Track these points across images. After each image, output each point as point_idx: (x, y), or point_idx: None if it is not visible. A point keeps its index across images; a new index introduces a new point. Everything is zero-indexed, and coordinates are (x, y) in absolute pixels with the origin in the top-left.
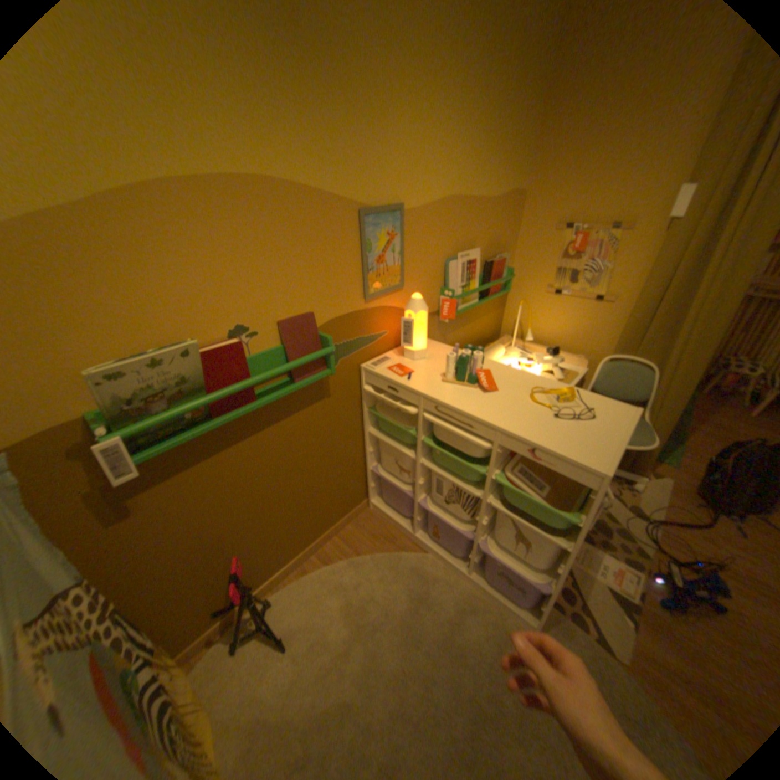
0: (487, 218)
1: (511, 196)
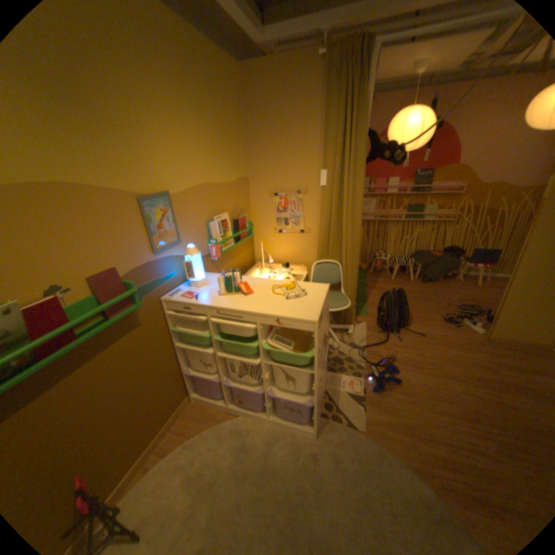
0: (227, 195)
1: (239, 181)
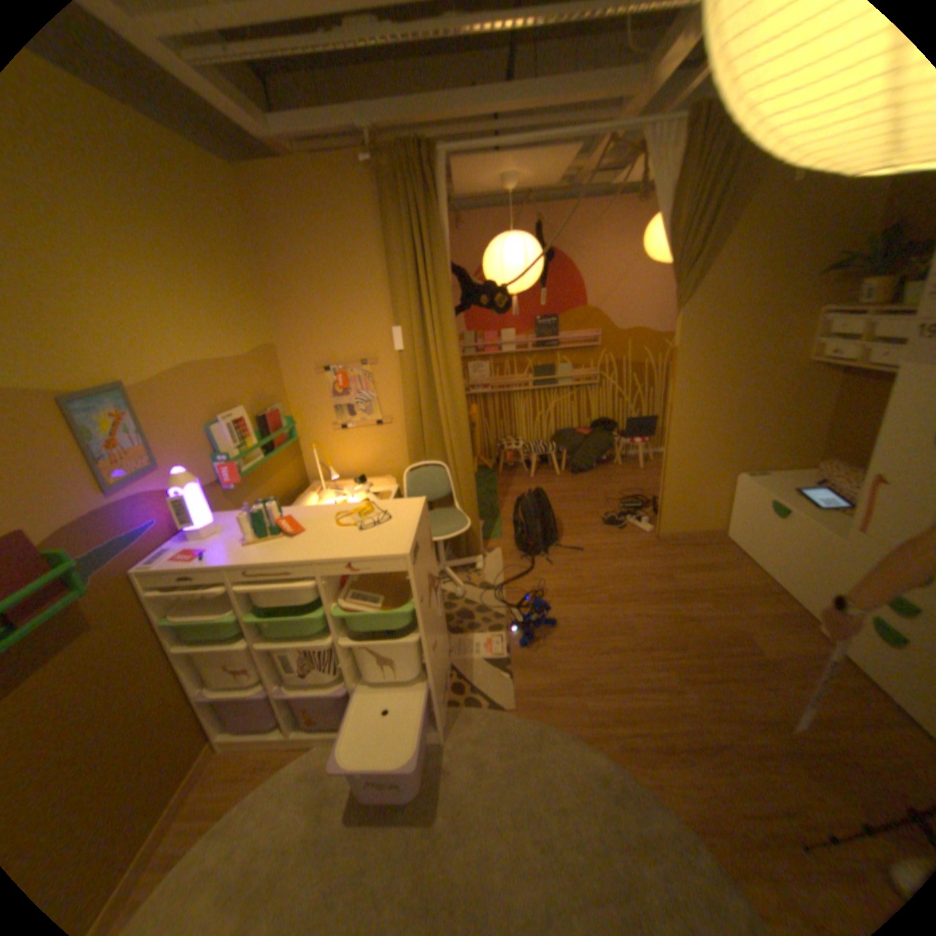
0: (240, 376)
1: (259, 352)
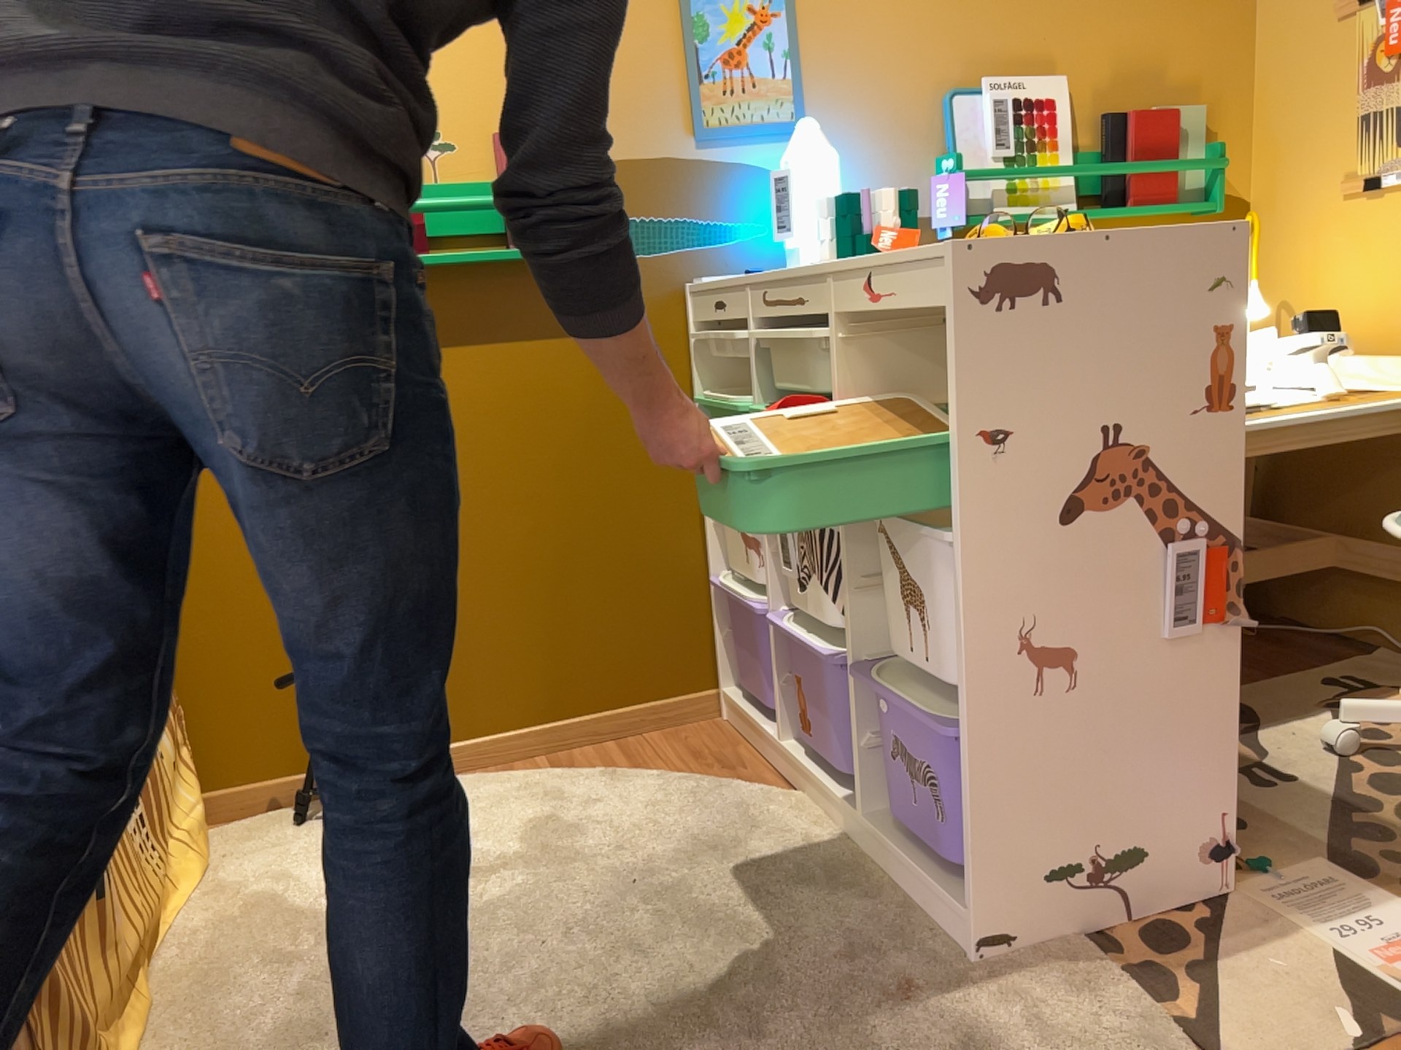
0: (1090, 10)
1: None
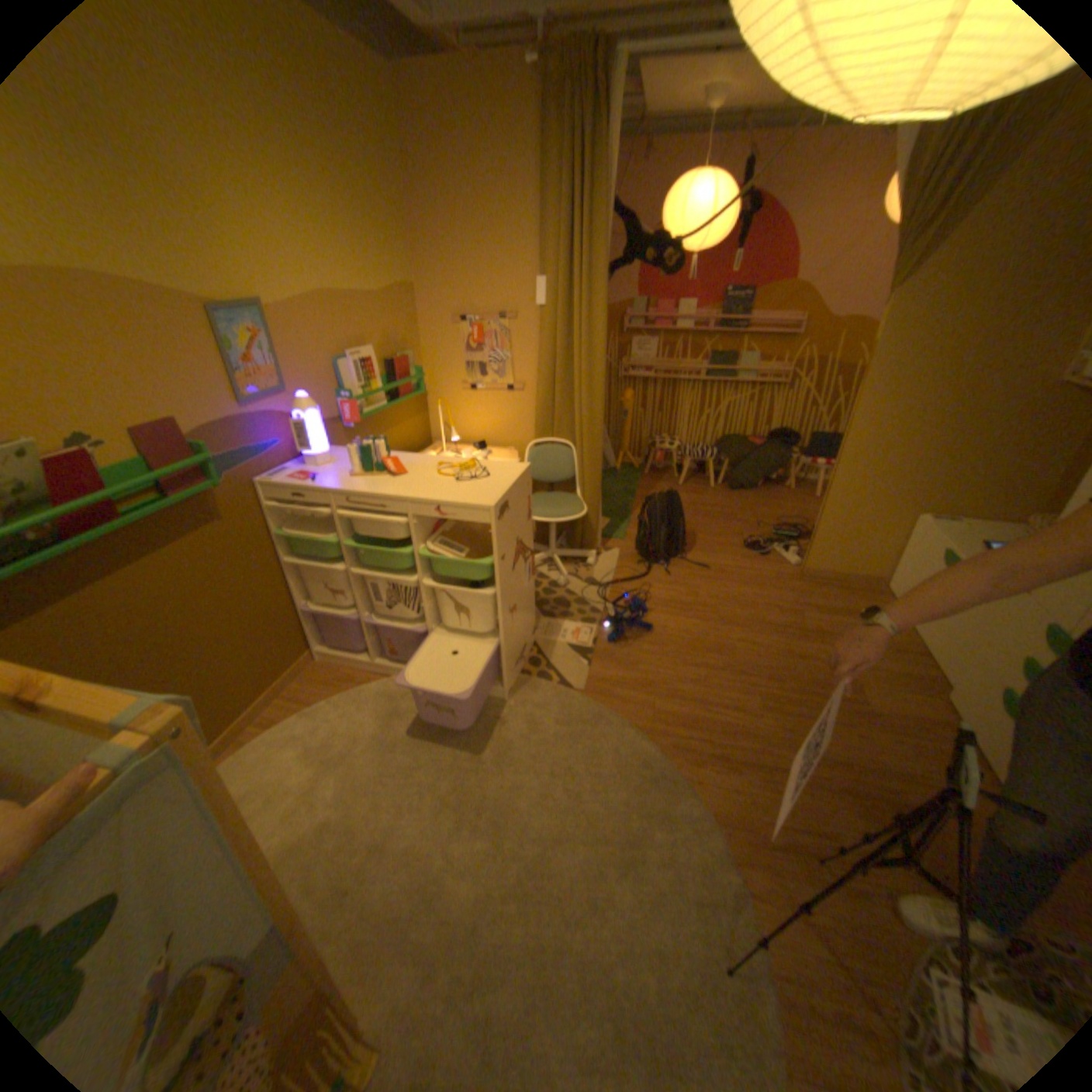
0: (372, 315)
1: (395, 291)
